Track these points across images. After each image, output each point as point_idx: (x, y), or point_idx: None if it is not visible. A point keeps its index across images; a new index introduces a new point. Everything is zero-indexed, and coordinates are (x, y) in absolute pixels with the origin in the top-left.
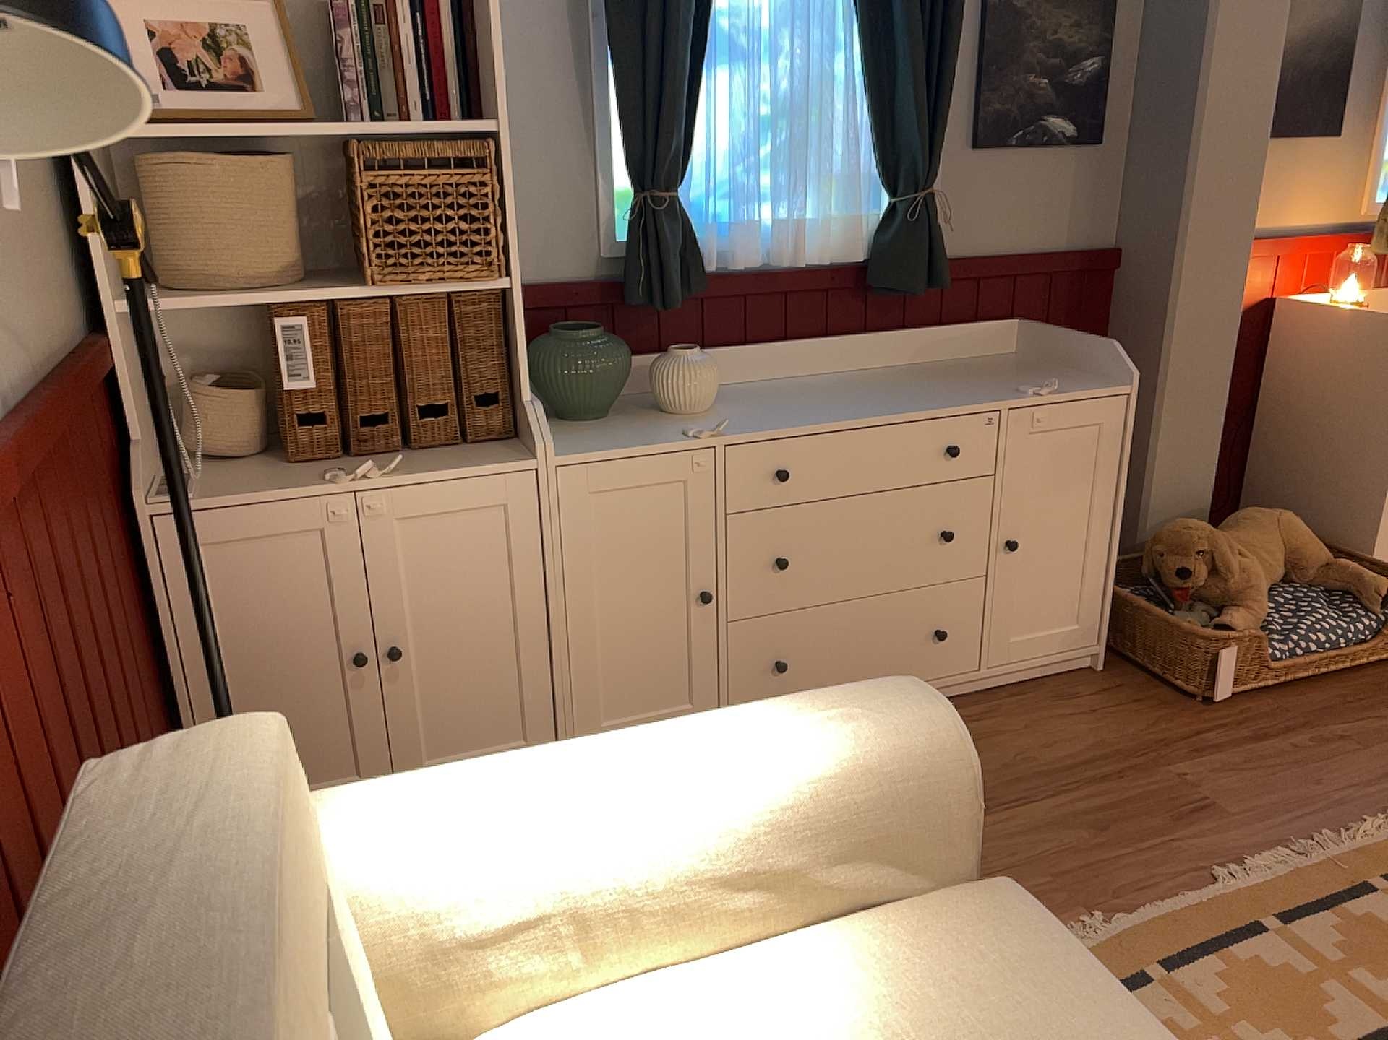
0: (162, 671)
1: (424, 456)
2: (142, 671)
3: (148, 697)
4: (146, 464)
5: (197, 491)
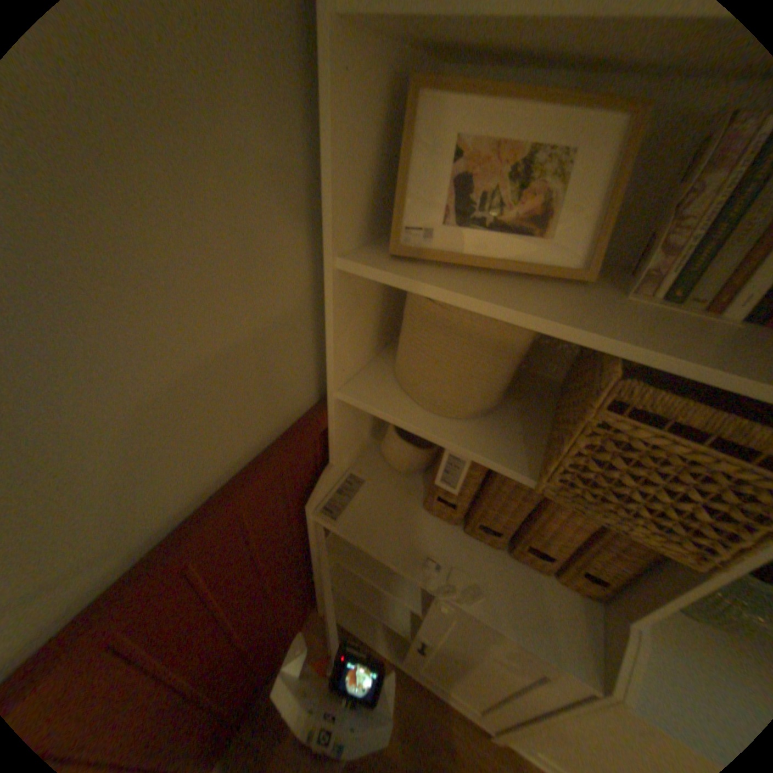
0: (313, 562)
1: (522, 573)
2: (286, 583)
3: (288, 591)
4: (341, 472)
5: (356, 510)
